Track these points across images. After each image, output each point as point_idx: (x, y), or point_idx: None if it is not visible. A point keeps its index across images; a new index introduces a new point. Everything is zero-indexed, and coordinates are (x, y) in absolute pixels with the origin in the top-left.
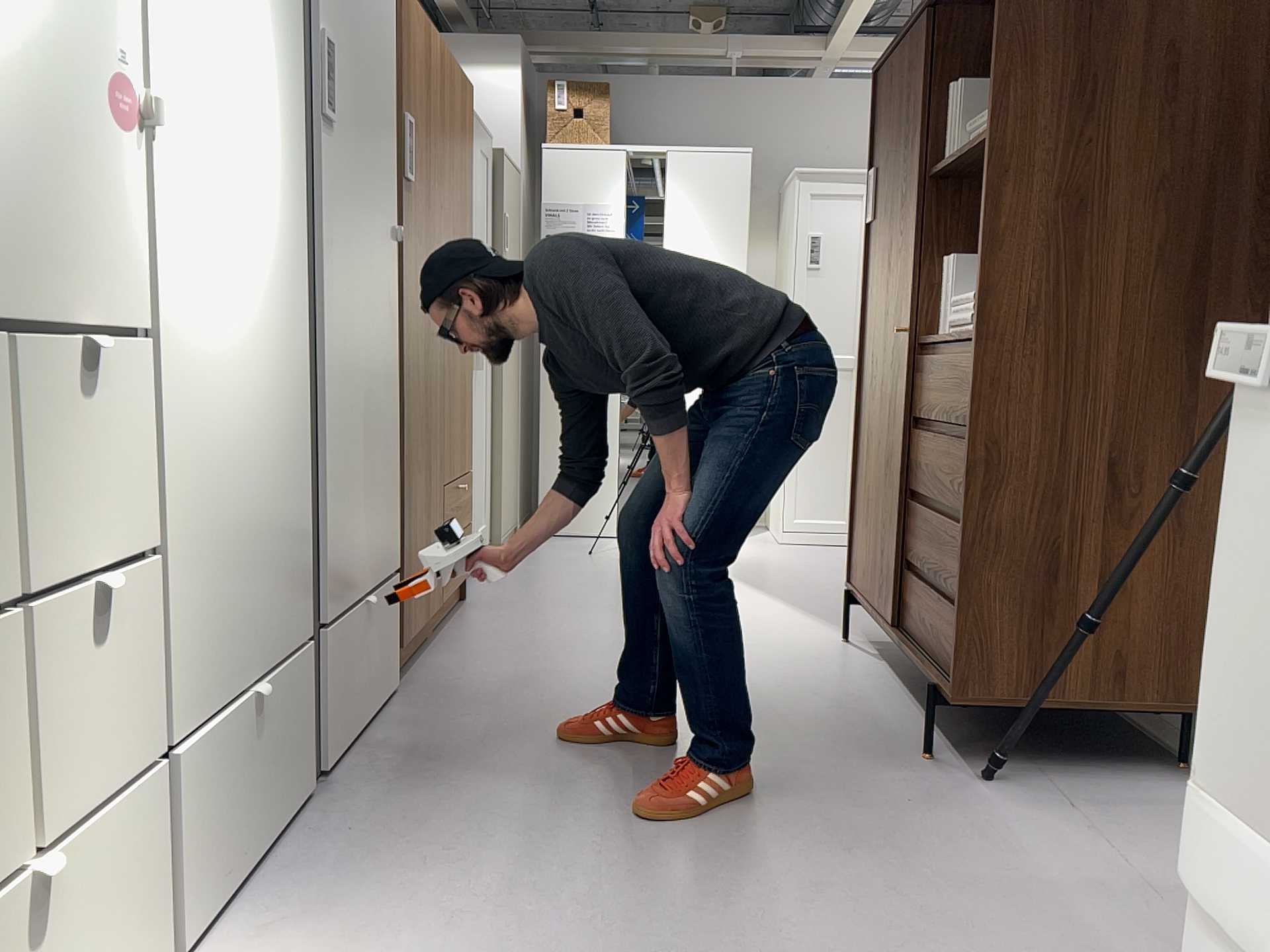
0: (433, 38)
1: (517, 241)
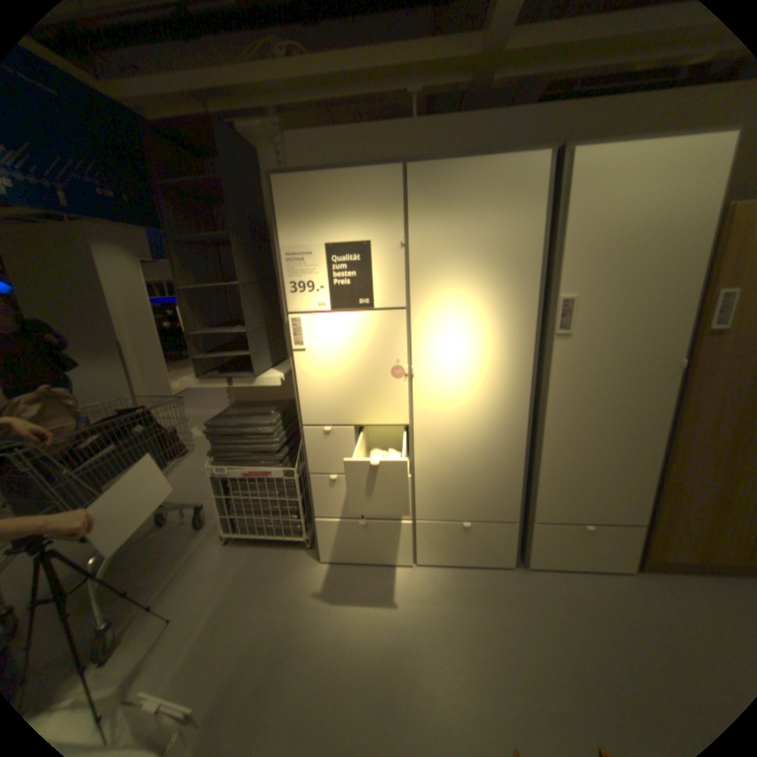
0: None
1: None
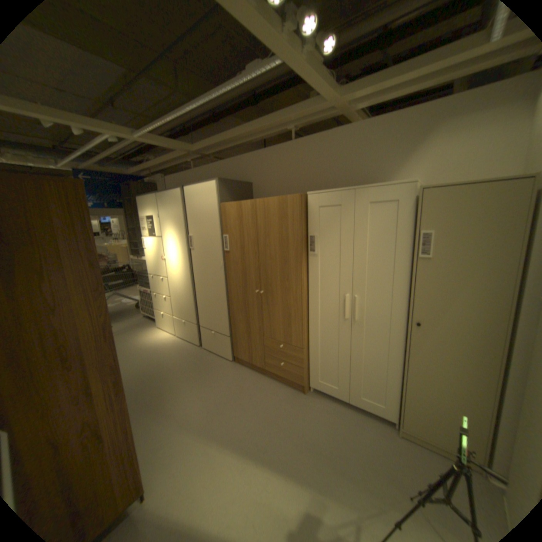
0: (243, 205)
1: (500, 244)
